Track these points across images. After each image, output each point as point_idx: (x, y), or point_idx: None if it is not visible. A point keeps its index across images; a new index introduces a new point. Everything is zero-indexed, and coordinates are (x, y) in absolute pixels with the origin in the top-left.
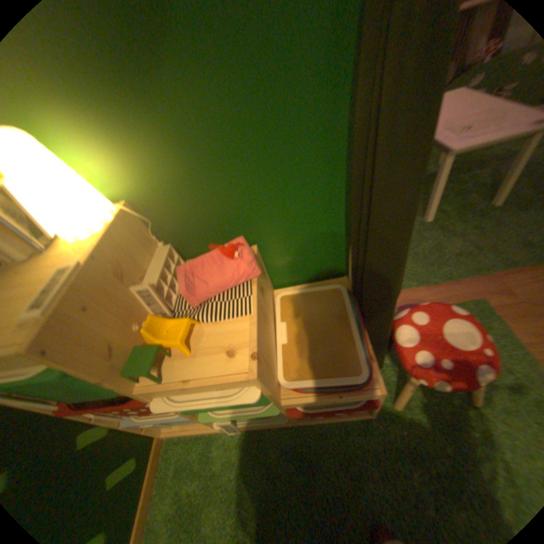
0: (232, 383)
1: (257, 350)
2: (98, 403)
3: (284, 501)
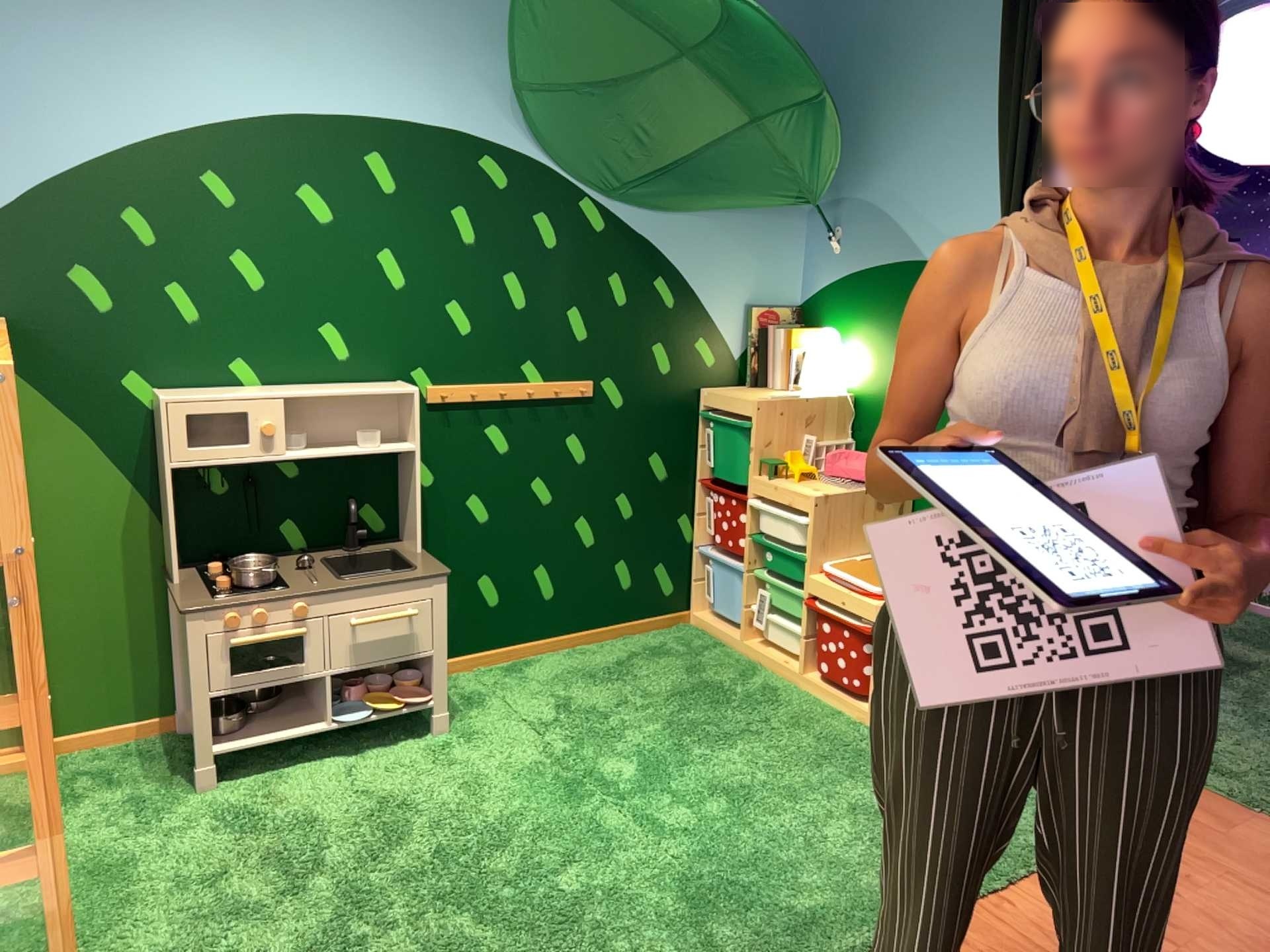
0: (794, 501)
1: (823, 495)
2: (726, 478)
3: (726, 689)
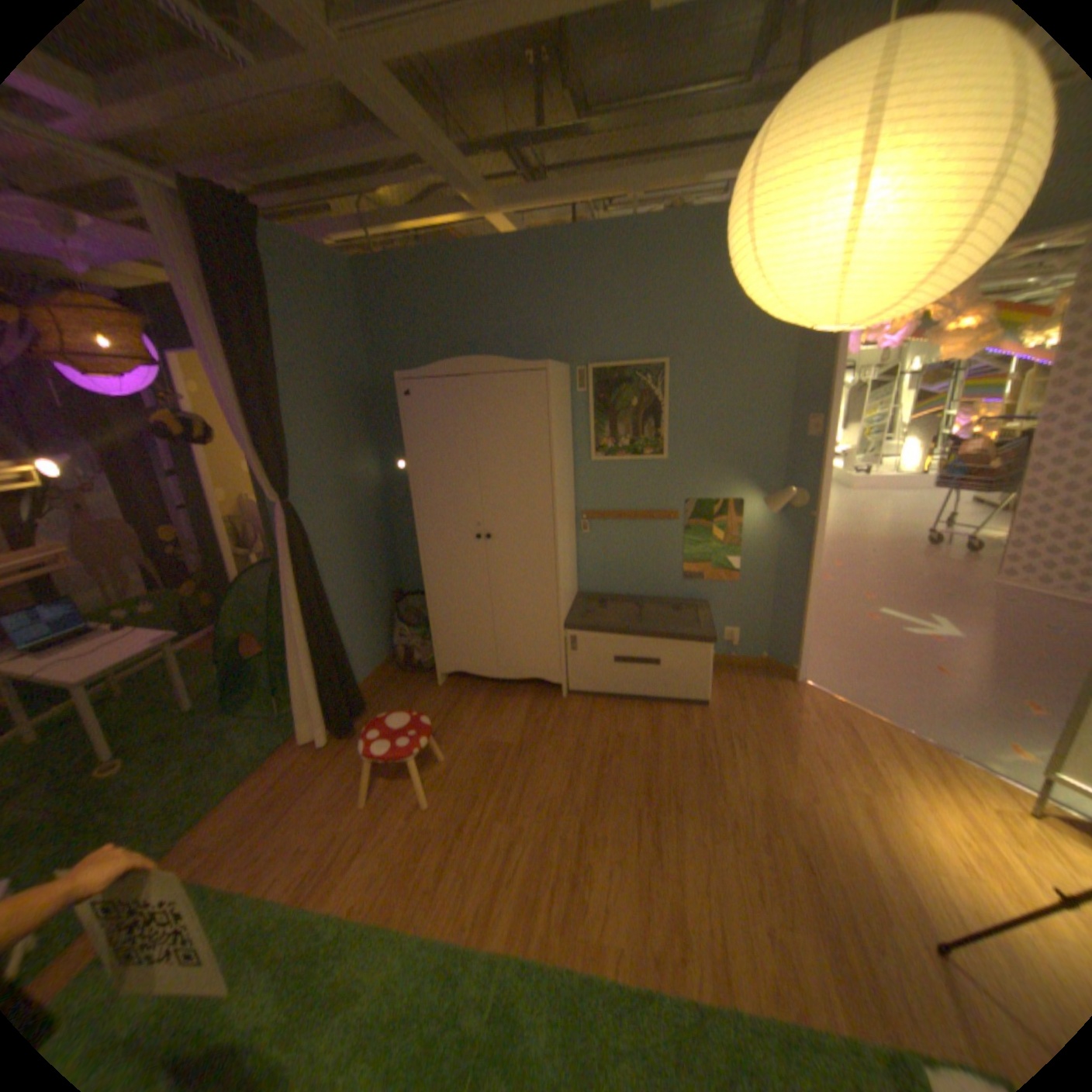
0: None
1: None
2: None
3: None
